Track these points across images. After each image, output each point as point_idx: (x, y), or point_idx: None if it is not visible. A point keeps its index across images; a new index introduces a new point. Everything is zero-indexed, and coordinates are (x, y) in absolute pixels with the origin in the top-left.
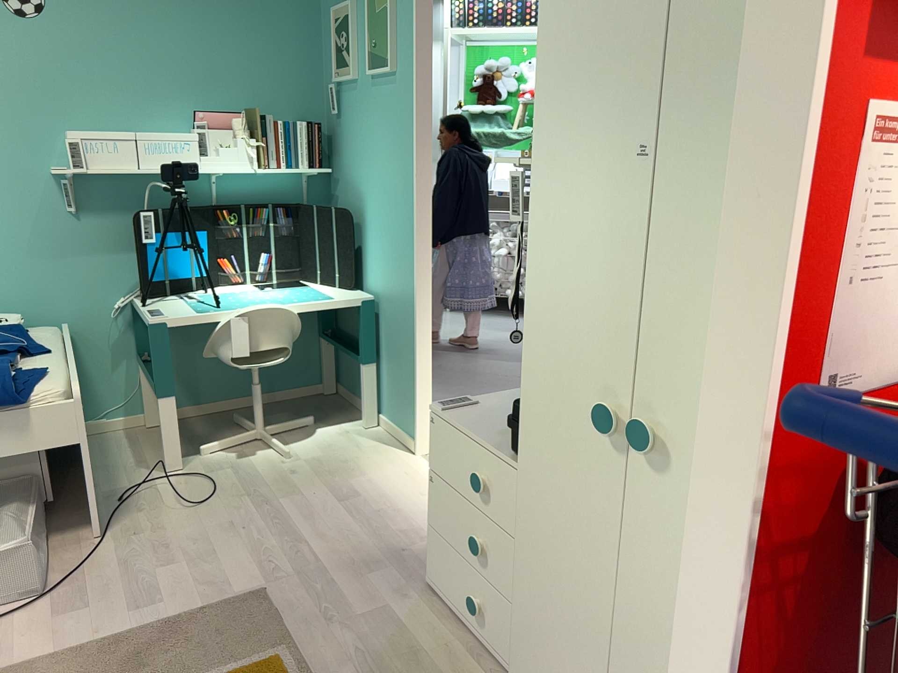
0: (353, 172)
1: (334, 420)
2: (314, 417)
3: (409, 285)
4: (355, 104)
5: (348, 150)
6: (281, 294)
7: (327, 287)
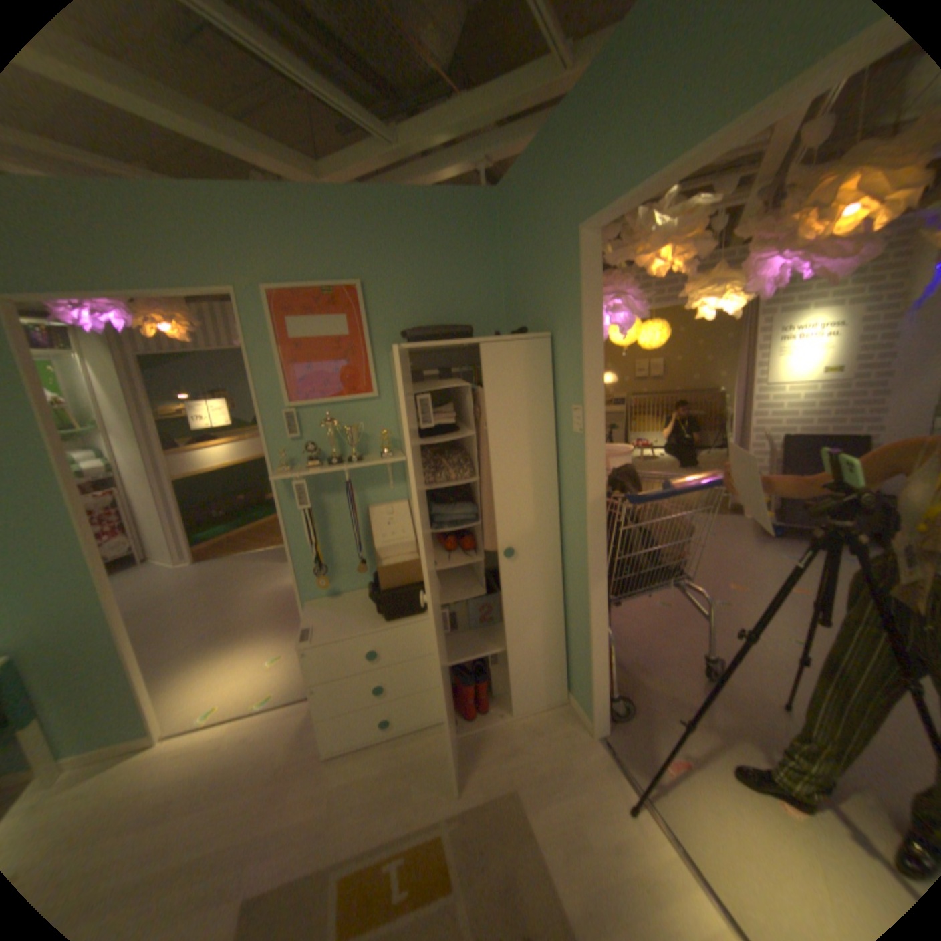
0: None
1: None
2: None
3: (90, 615)
4: None
5: None
6: None
7: None
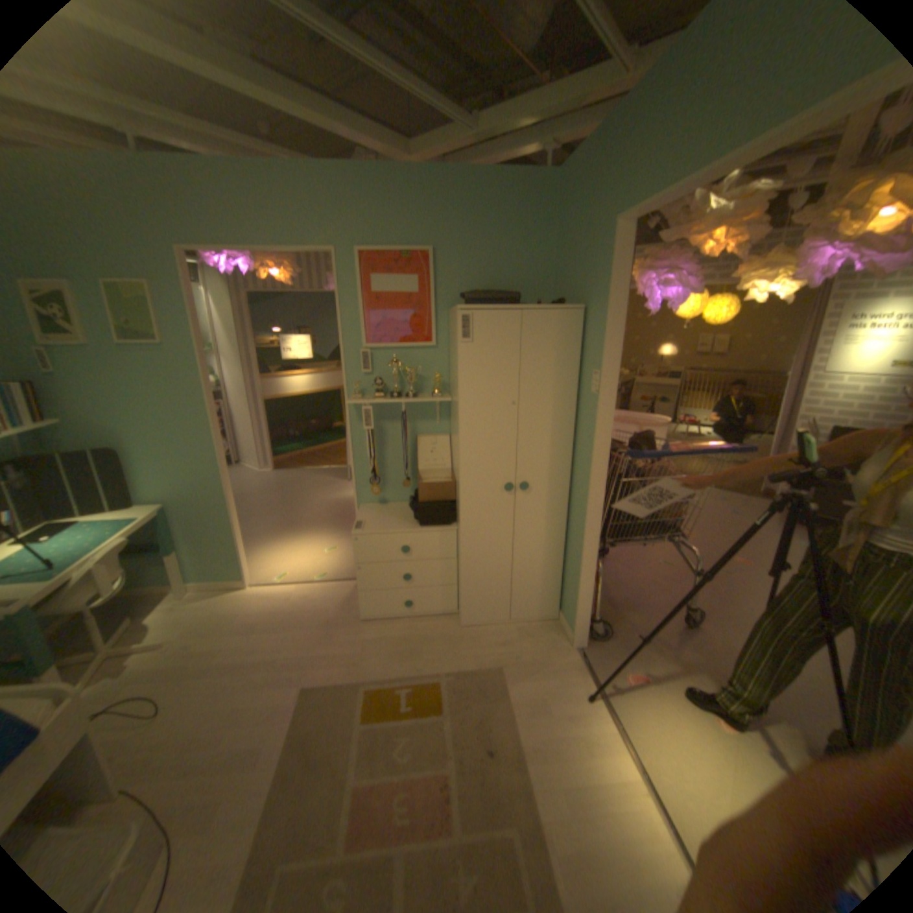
0: (93, 417)
1: (143, 611)
2: (119, 620)
3: (213, 485)
4: (85, 364)
5: (79, 400)
6: (73, 536)
7: (97, 515)
